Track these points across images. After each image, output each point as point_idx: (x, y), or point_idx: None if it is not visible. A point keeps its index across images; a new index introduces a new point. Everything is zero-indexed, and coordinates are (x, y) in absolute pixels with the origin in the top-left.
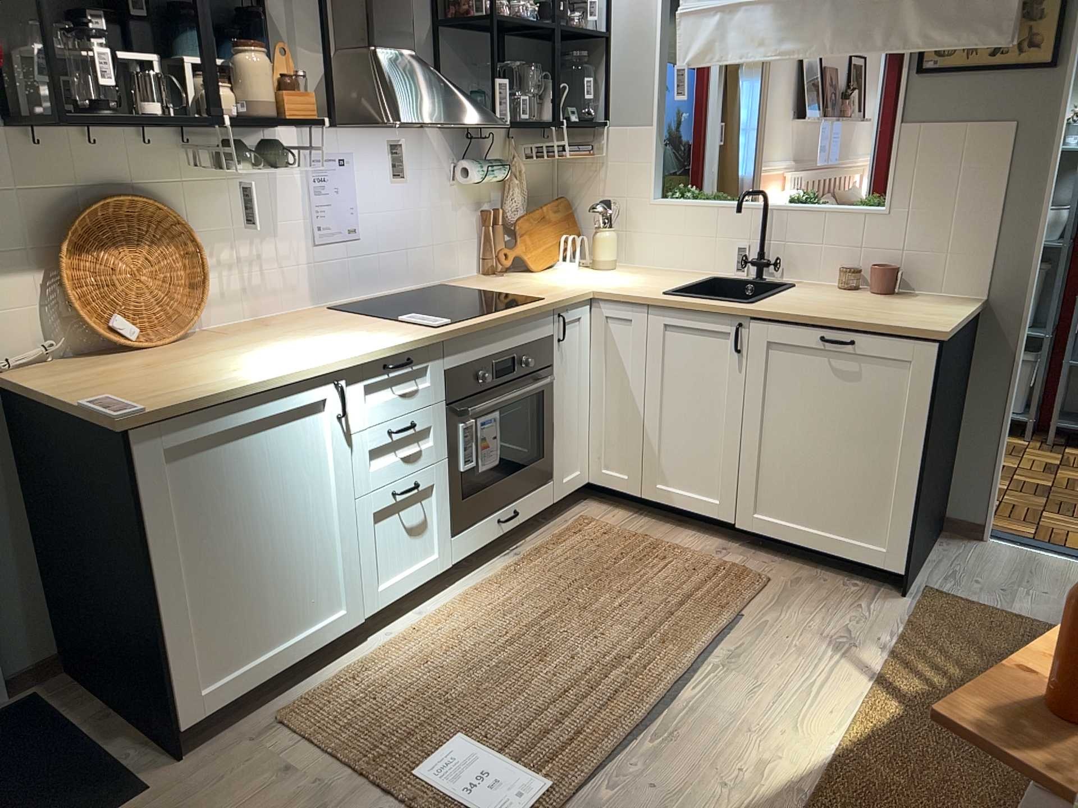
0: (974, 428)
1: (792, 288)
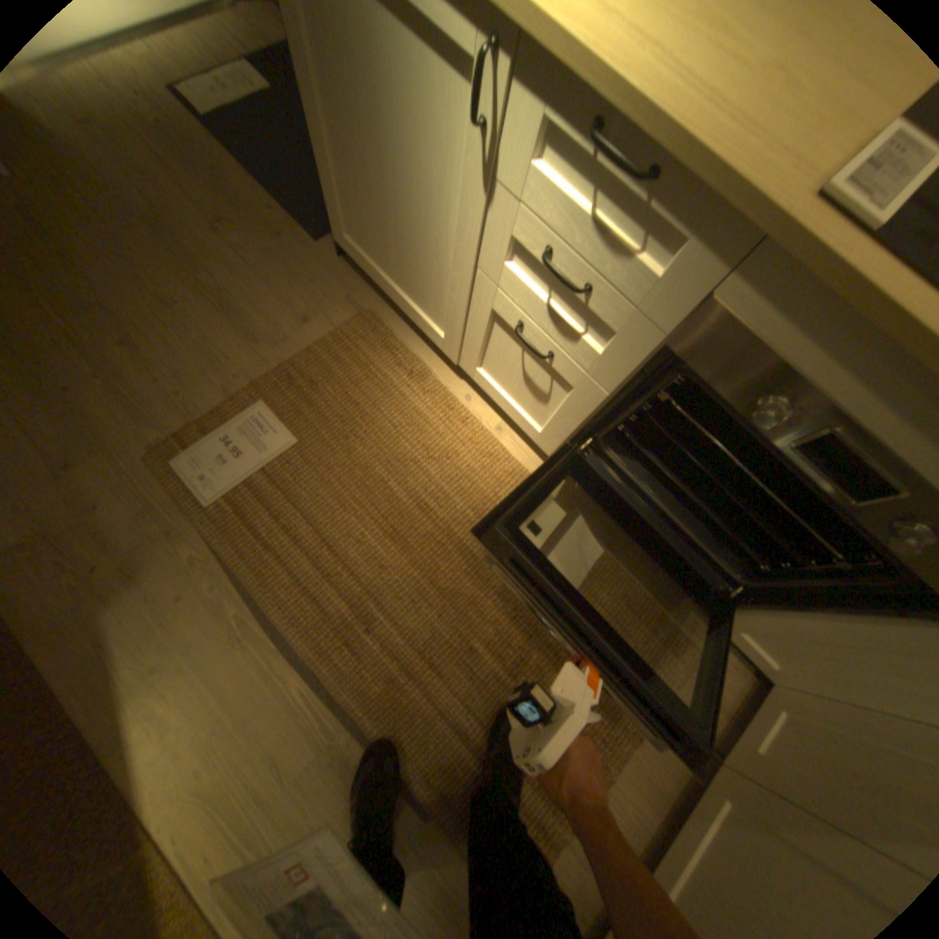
0: None
1: None
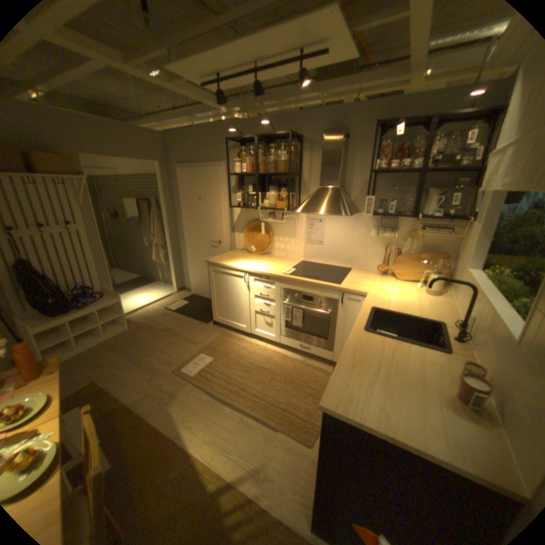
0: None
1: (433, 351)
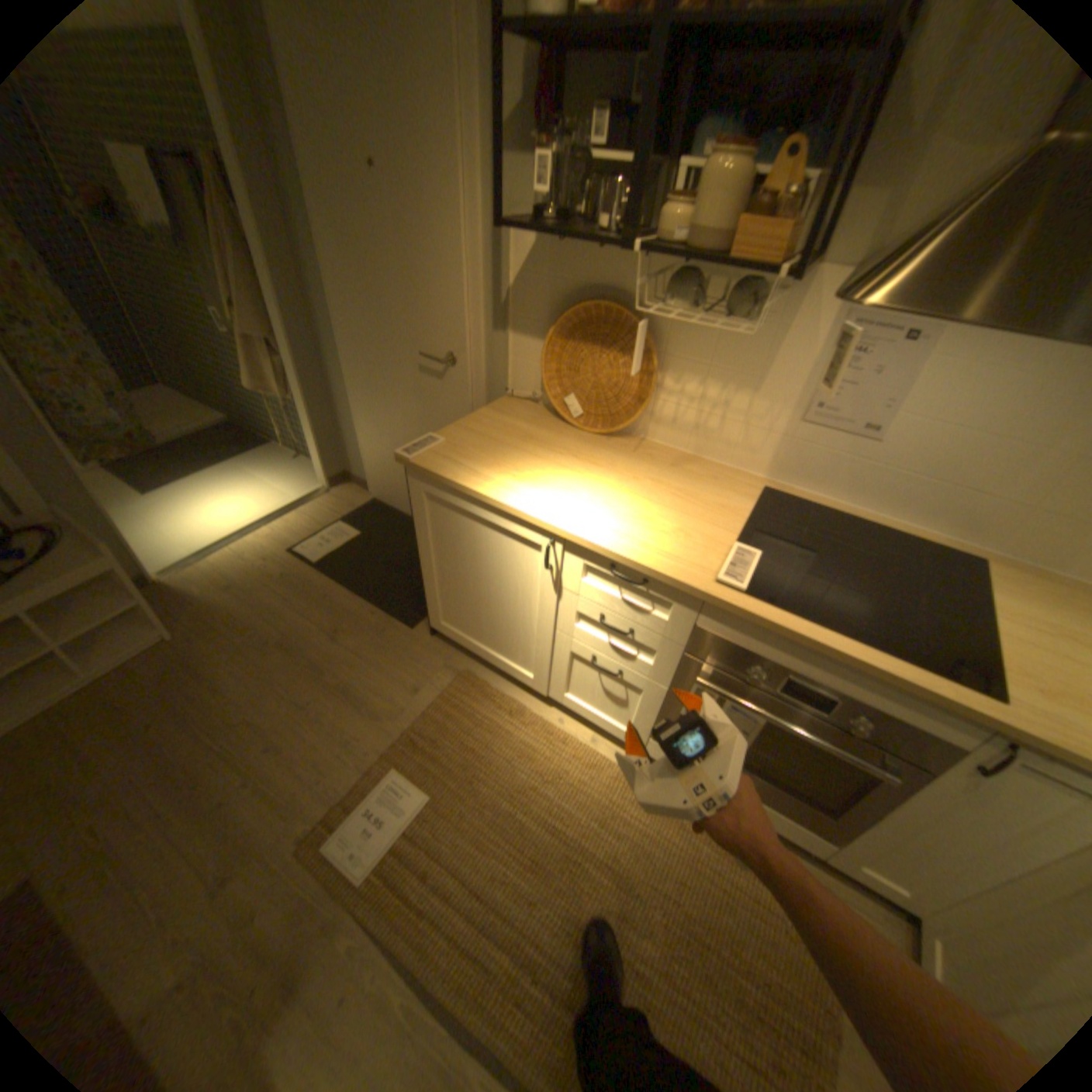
0: None
1: None
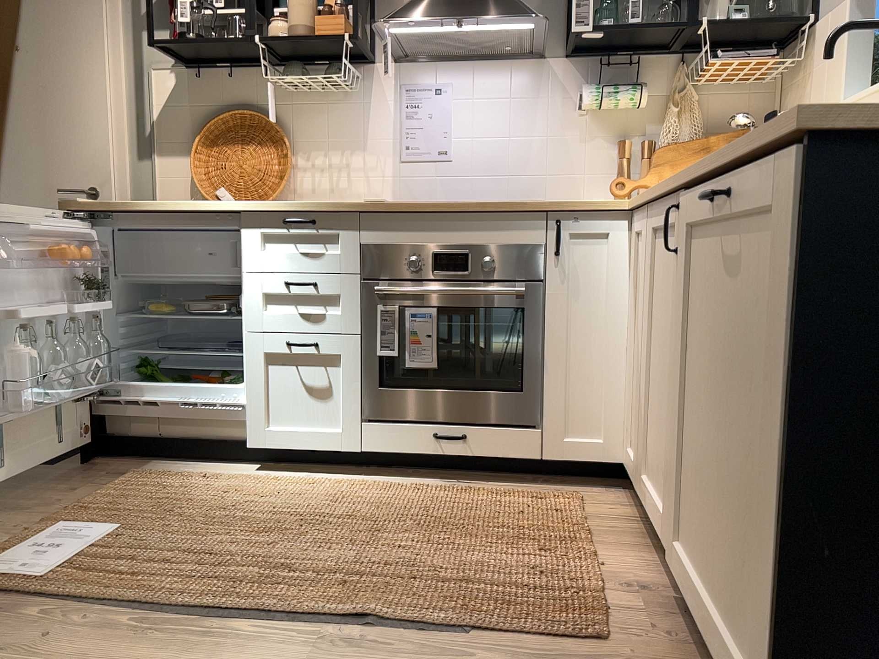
0: None
1: None
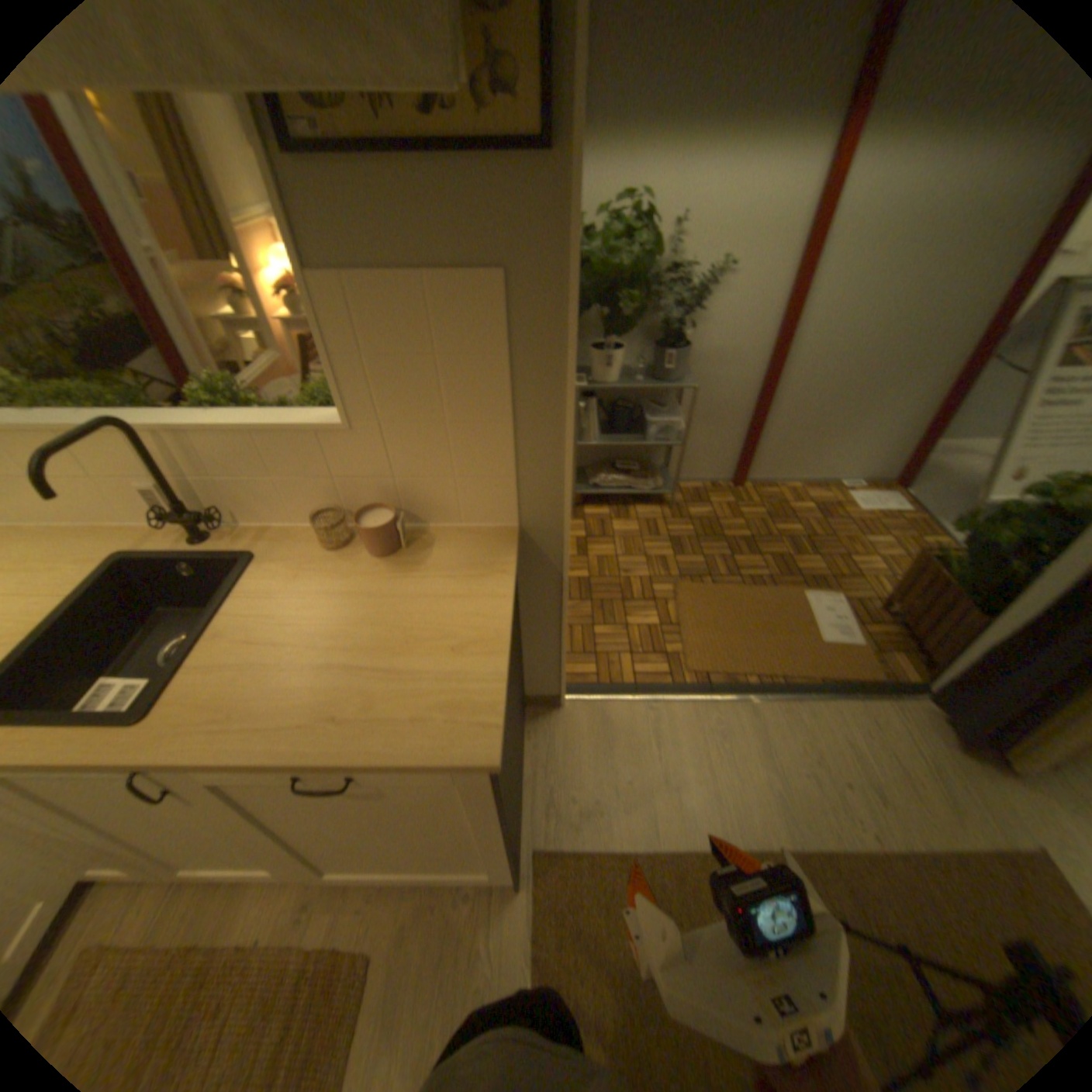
0: (533, 636)
1: (244, 578)
